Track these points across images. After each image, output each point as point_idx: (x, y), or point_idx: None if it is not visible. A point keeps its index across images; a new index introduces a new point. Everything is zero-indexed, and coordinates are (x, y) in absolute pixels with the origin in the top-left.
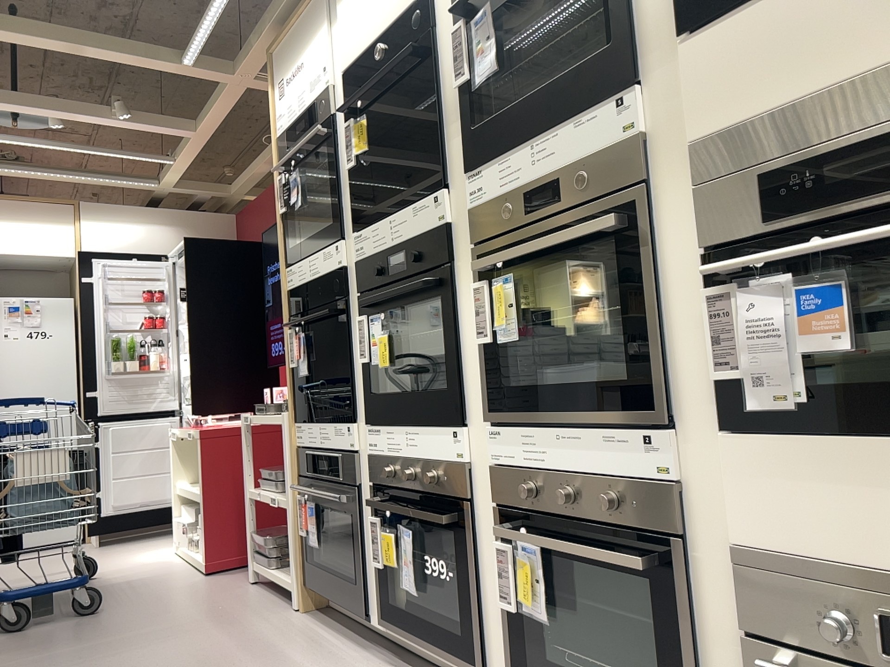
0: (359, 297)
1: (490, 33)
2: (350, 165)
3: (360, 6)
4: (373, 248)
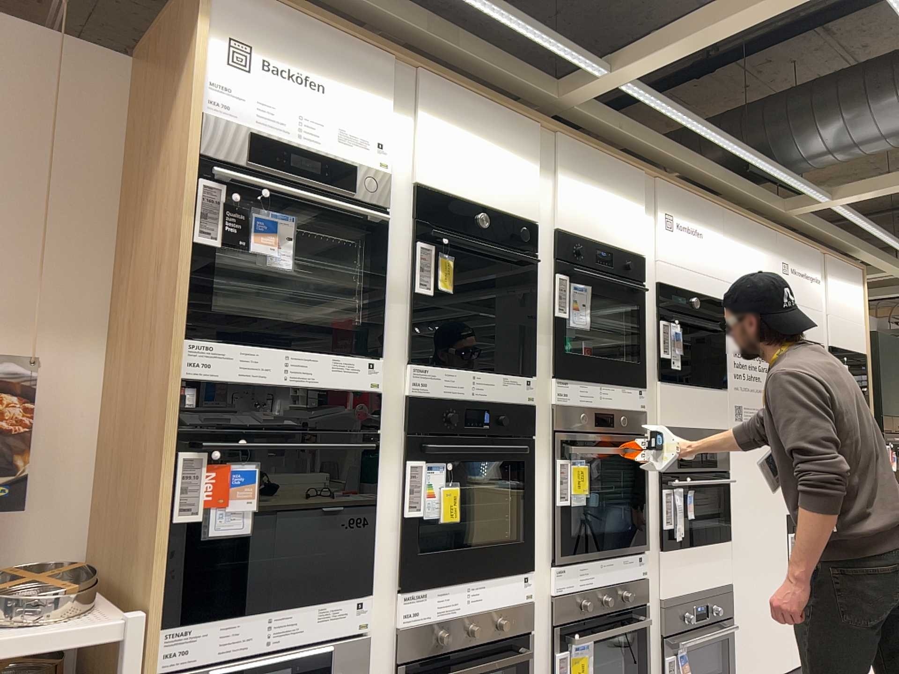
0: (413, 435)
1: (583, 306)
2: (410, 286)
3: (461, 159)
4: (447, 392)
